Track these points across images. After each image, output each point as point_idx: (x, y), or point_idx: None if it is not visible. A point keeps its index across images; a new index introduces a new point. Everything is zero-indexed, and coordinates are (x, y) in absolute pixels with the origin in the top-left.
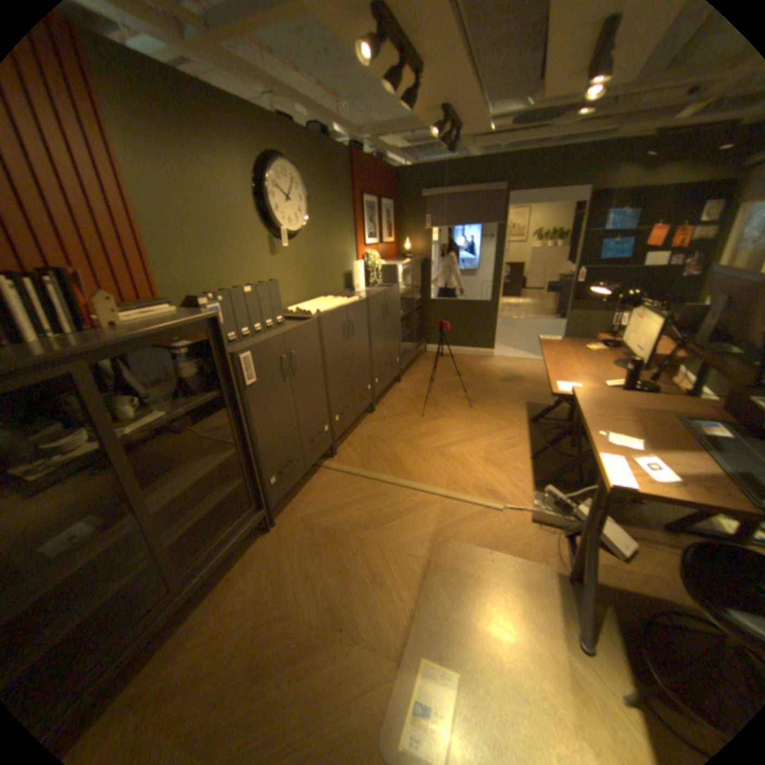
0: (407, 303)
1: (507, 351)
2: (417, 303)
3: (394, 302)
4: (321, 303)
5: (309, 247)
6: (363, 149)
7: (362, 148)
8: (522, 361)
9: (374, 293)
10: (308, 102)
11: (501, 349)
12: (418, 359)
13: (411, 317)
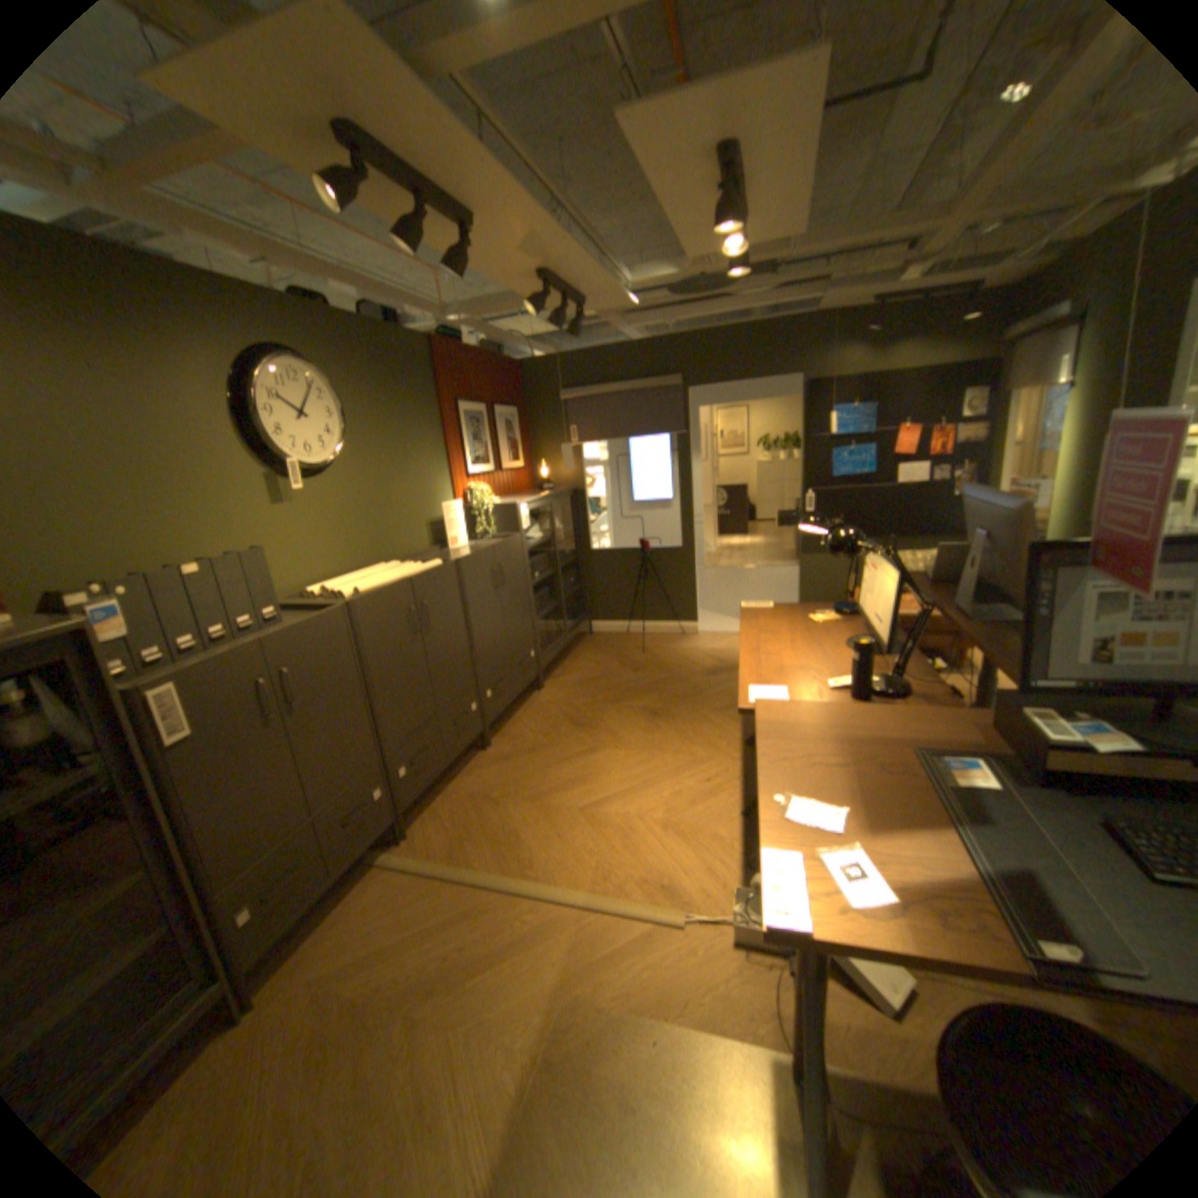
0: (550, 560)
1: (720, 624)
2: (570, 559)
3: (518, 562)
4: (373, 575)
5: (356, 487)
6: (462, 338)
7: (461, 337)
8: None
9: (475, 552)
10: (343, 274)
11: (712, 621)
12: (579, 647)
13: (559, 582)
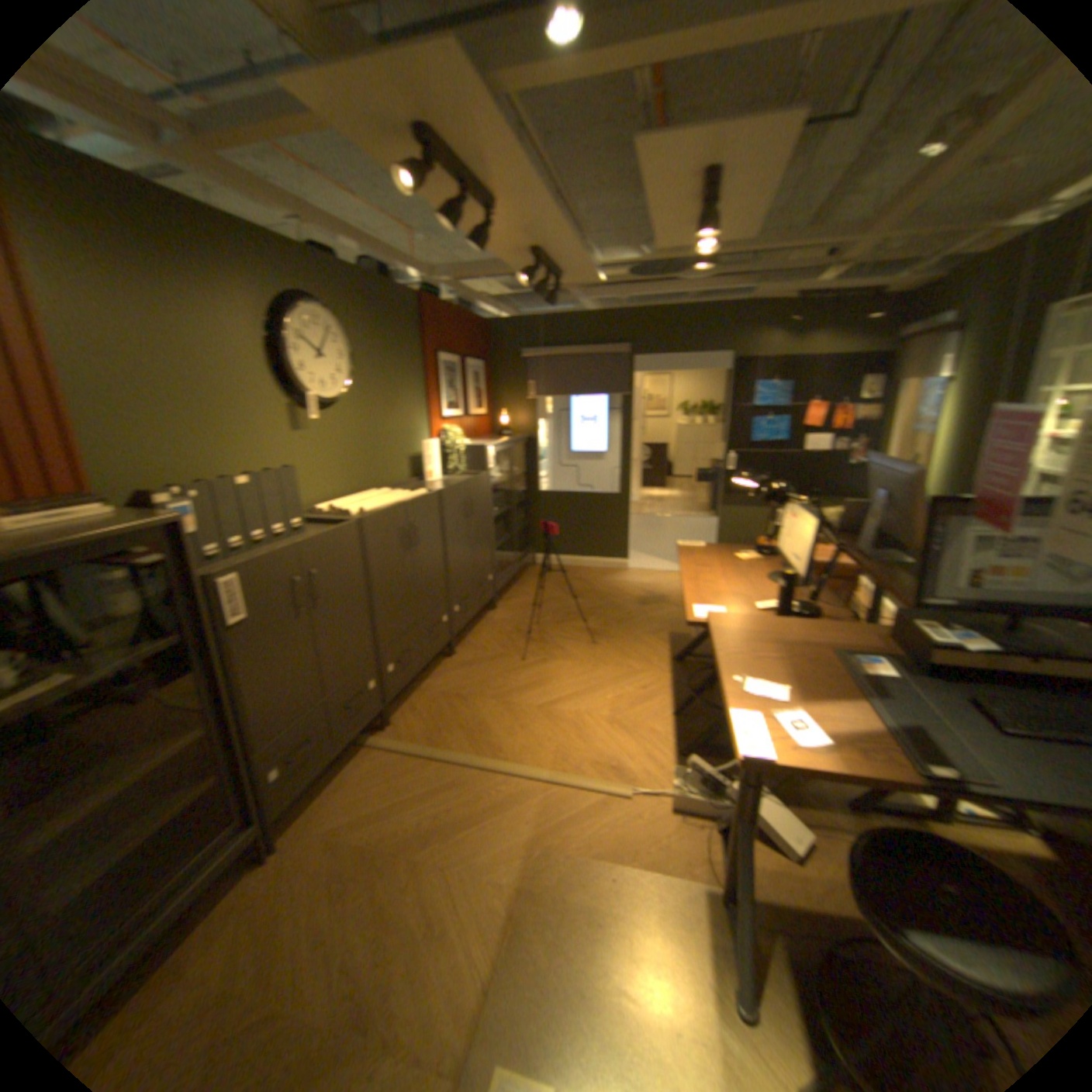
0: (504, 497)
1: (645, 562)
2: (520, 497)
3: (482, 496)
4: (368, 498)
5: (353, 421)
6: (439, 295)
7: (438, 293)
8: (665, 574)
9: (450, 484)
10: (353, 233)
11: (638, 559)
12: (523, 575)
13: (510, 516)
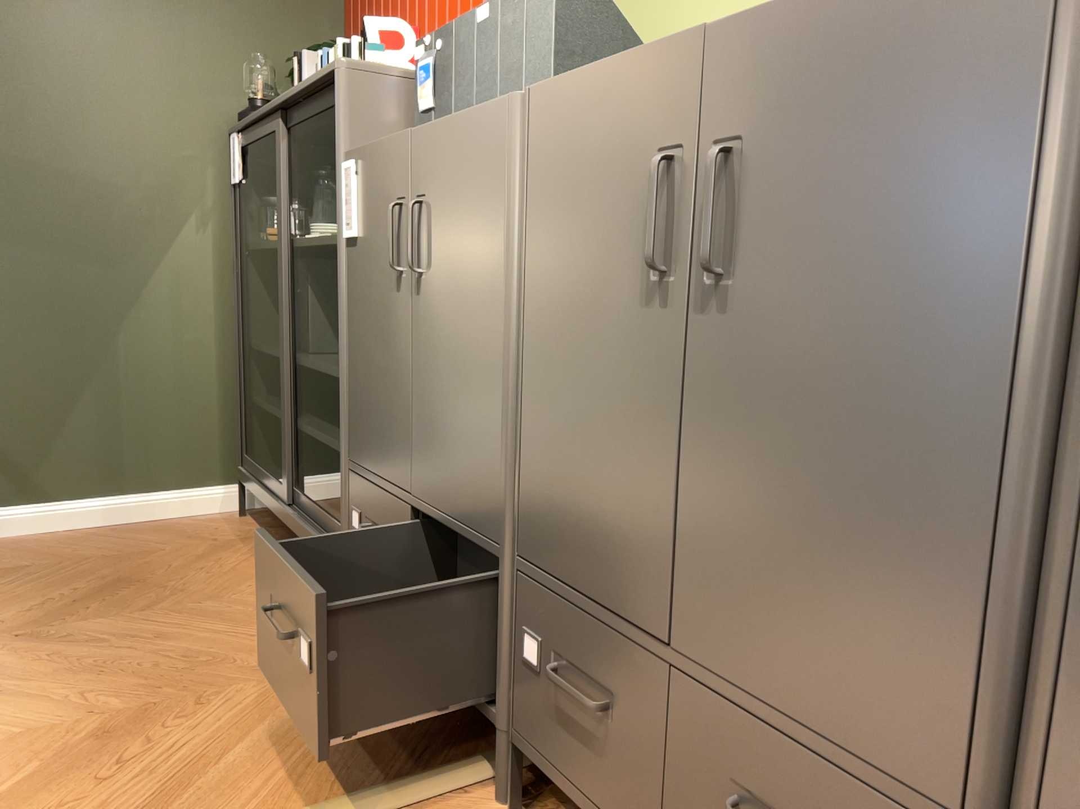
0: None
1: None
2: None
3: None
4: None
5: None
6: None
7: None
8: None
9: None
10: None
11: None
12: None
13: None
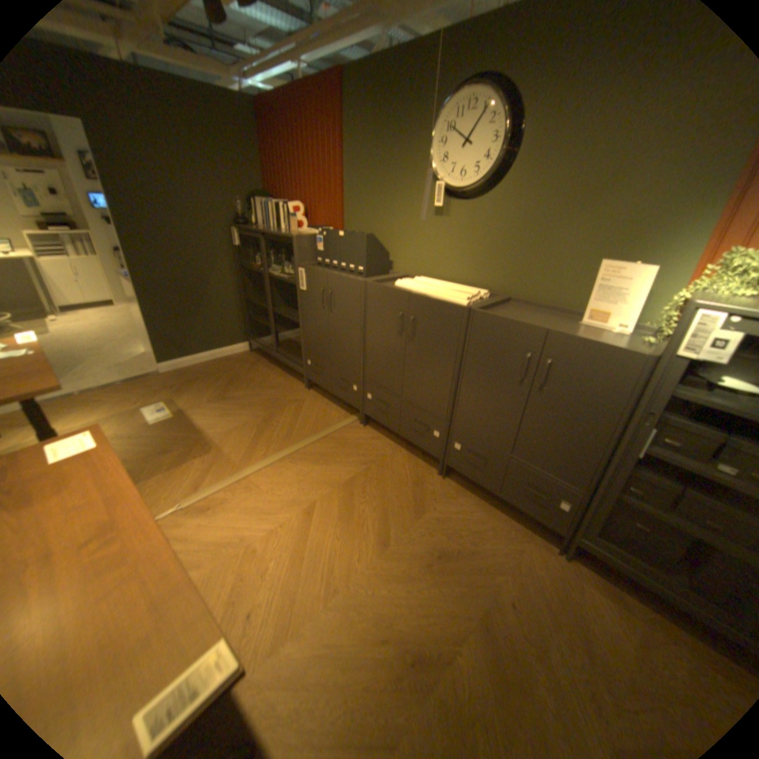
0: None
1: None
2: None
3: (607, 386)
4: (438, 286)
5: (507, 214)
6: None
7: None
8: None
9: (515, 318)
10: None
11: None
12: None
13: None
